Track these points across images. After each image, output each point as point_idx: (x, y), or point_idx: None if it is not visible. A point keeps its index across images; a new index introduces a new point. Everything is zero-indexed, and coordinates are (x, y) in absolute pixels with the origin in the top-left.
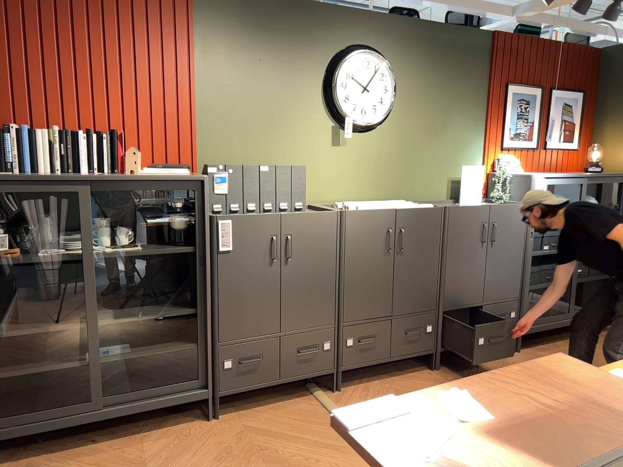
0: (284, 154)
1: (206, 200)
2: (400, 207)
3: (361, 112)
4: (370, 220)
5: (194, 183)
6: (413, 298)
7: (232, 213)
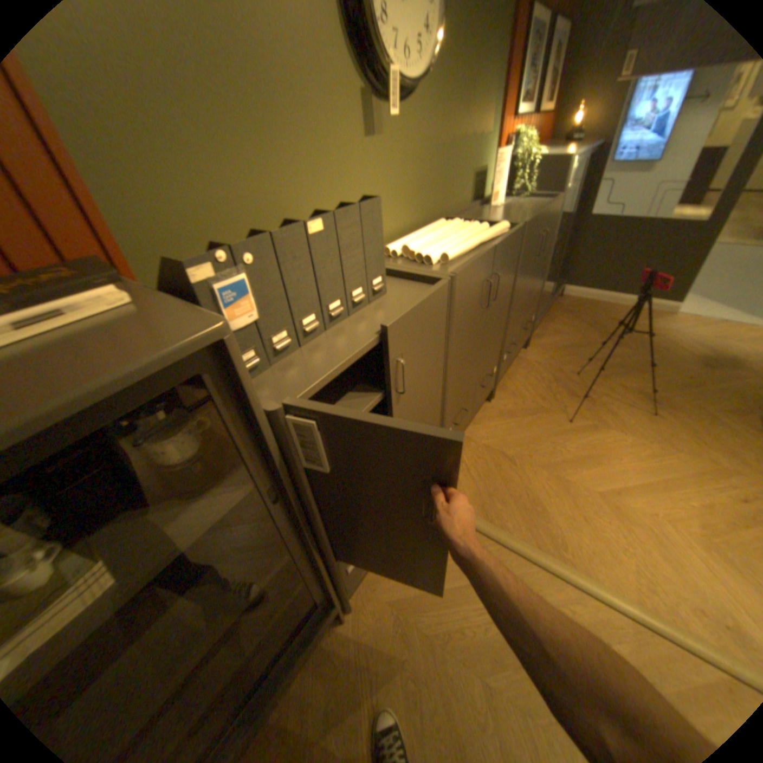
0: (297, 172)
1: (251, 384)
2: (484, 238)
3: (403, 53)
4: (475, 276)
5: (193, 352)
6: (491, 350)
7: (282, 352)
